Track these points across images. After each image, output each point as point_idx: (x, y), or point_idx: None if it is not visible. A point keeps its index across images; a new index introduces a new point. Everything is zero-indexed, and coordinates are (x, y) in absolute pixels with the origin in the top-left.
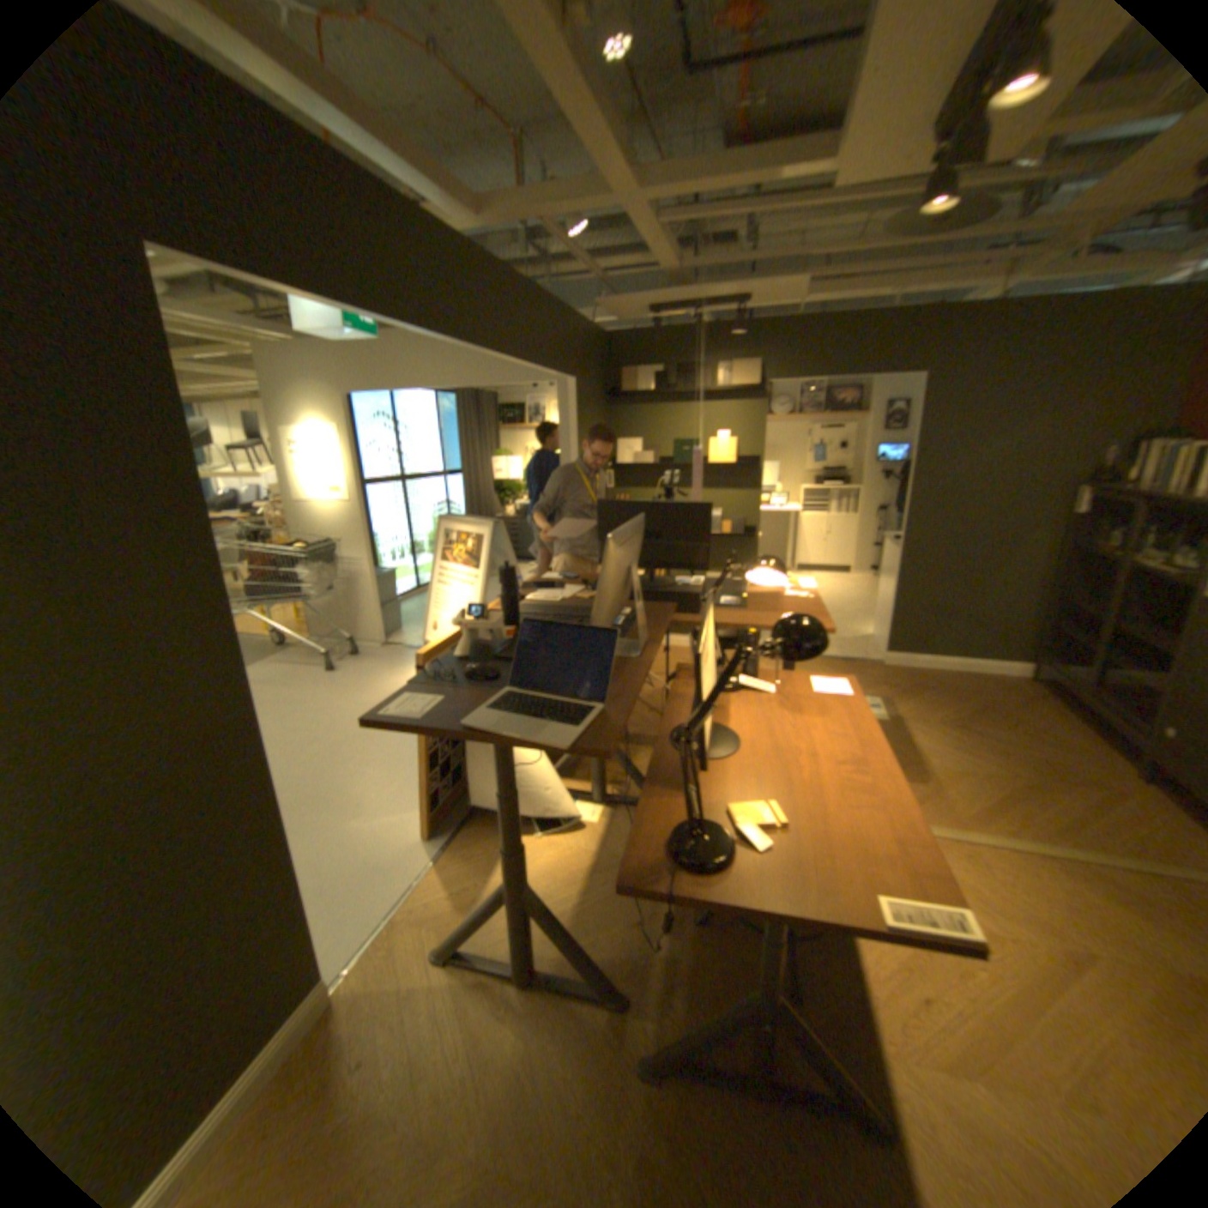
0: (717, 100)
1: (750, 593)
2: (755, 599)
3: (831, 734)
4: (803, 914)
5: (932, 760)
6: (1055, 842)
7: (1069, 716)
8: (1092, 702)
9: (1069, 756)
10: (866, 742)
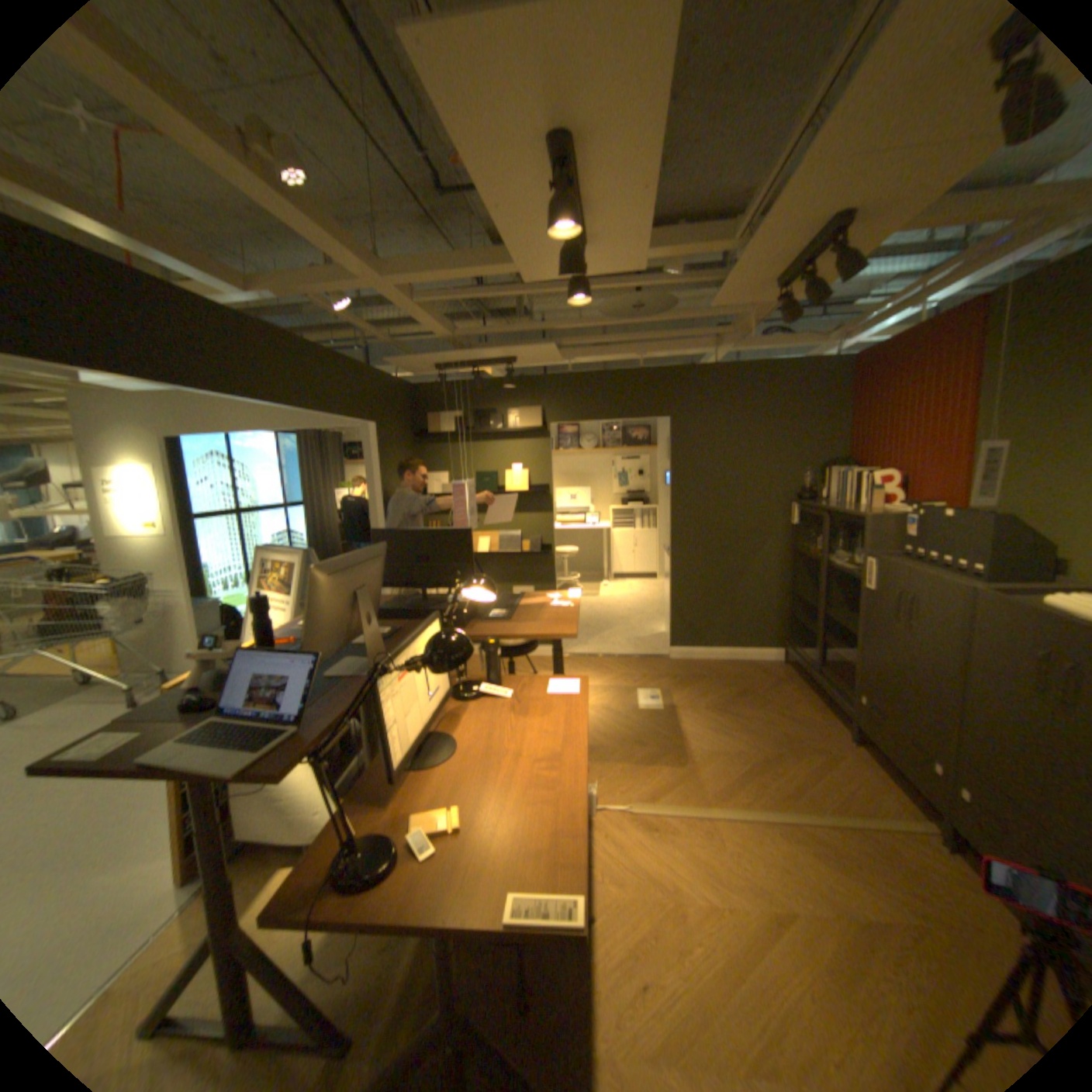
0: (476, 216)
1: (523, 606)
2: (523, 611)
3: (543, 734)
4: (432, 923)
5: (693, 745)
6: (781, 810)
7: (809, 693)
8: (820, 680)
9: (804, 729)
10: (570, 738)
